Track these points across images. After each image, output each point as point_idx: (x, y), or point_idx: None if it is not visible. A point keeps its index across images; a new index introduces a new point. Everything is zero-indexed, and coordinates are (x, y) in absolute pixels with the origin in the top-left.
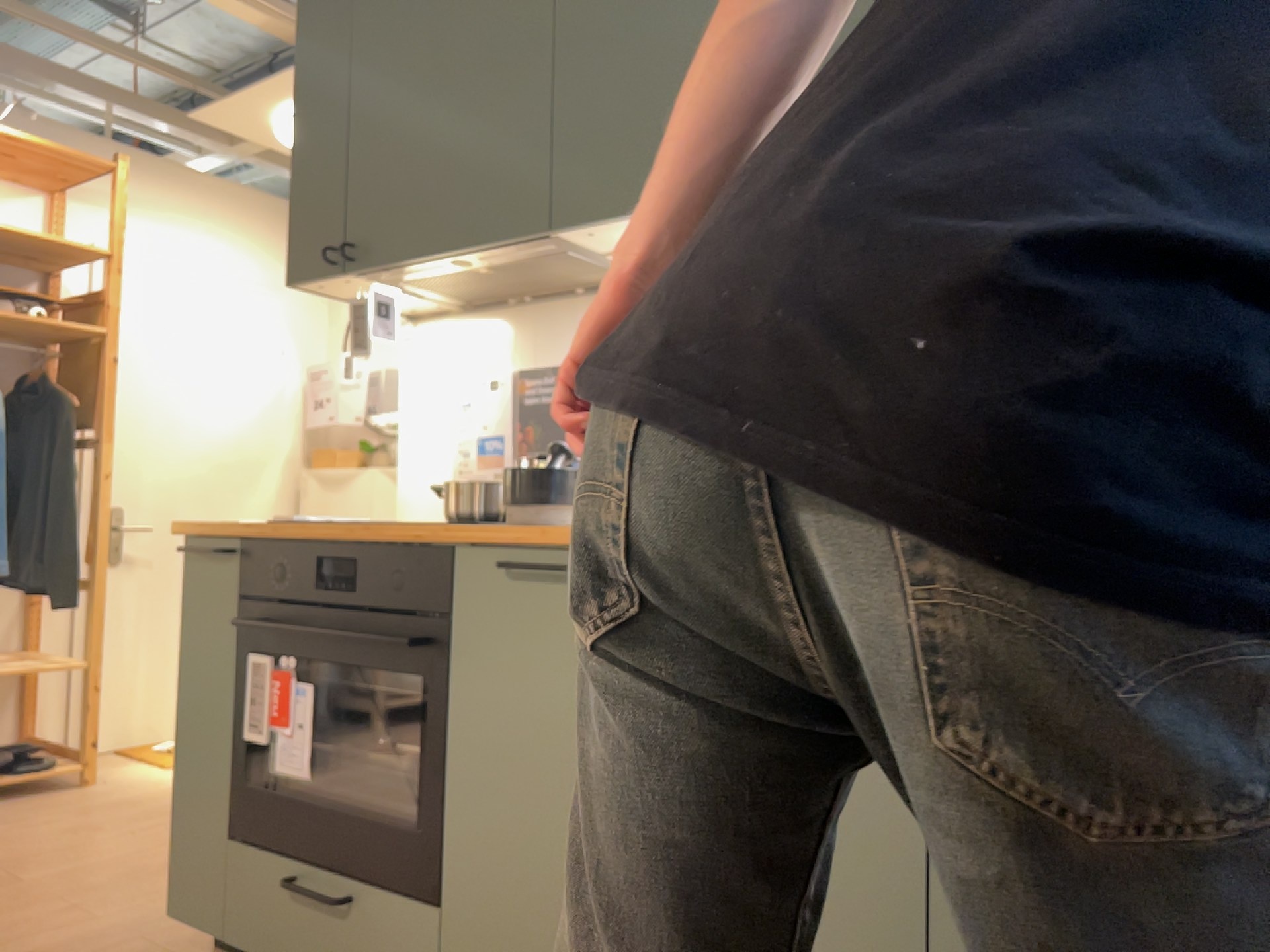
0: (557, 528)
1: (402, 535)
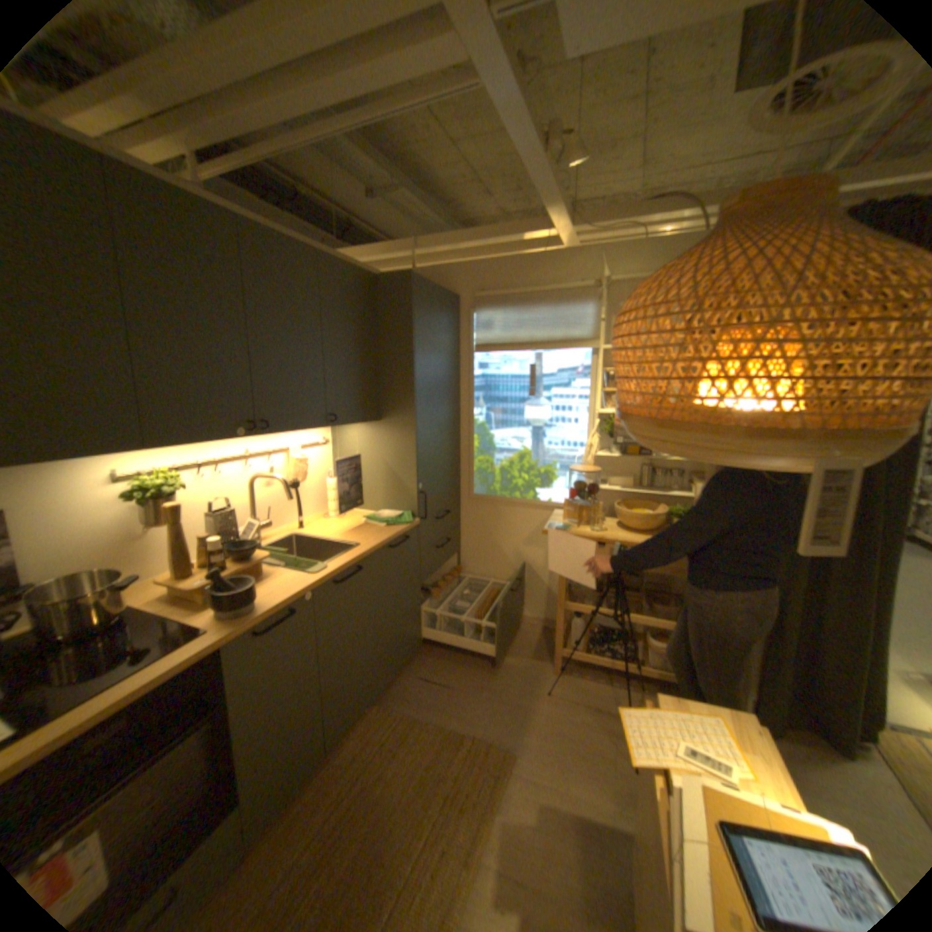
0: (256, 605)
1: (170, 670)
